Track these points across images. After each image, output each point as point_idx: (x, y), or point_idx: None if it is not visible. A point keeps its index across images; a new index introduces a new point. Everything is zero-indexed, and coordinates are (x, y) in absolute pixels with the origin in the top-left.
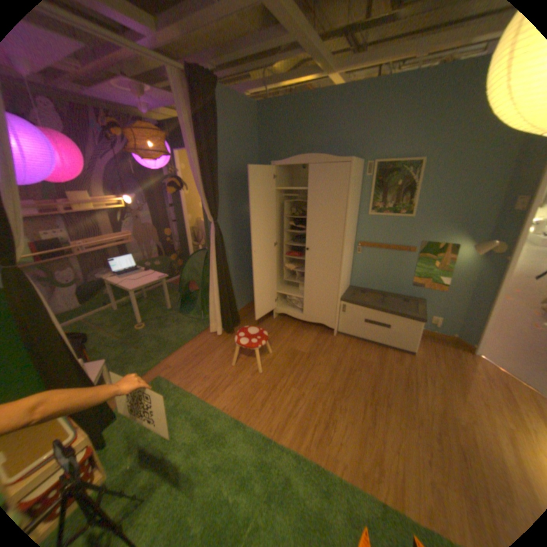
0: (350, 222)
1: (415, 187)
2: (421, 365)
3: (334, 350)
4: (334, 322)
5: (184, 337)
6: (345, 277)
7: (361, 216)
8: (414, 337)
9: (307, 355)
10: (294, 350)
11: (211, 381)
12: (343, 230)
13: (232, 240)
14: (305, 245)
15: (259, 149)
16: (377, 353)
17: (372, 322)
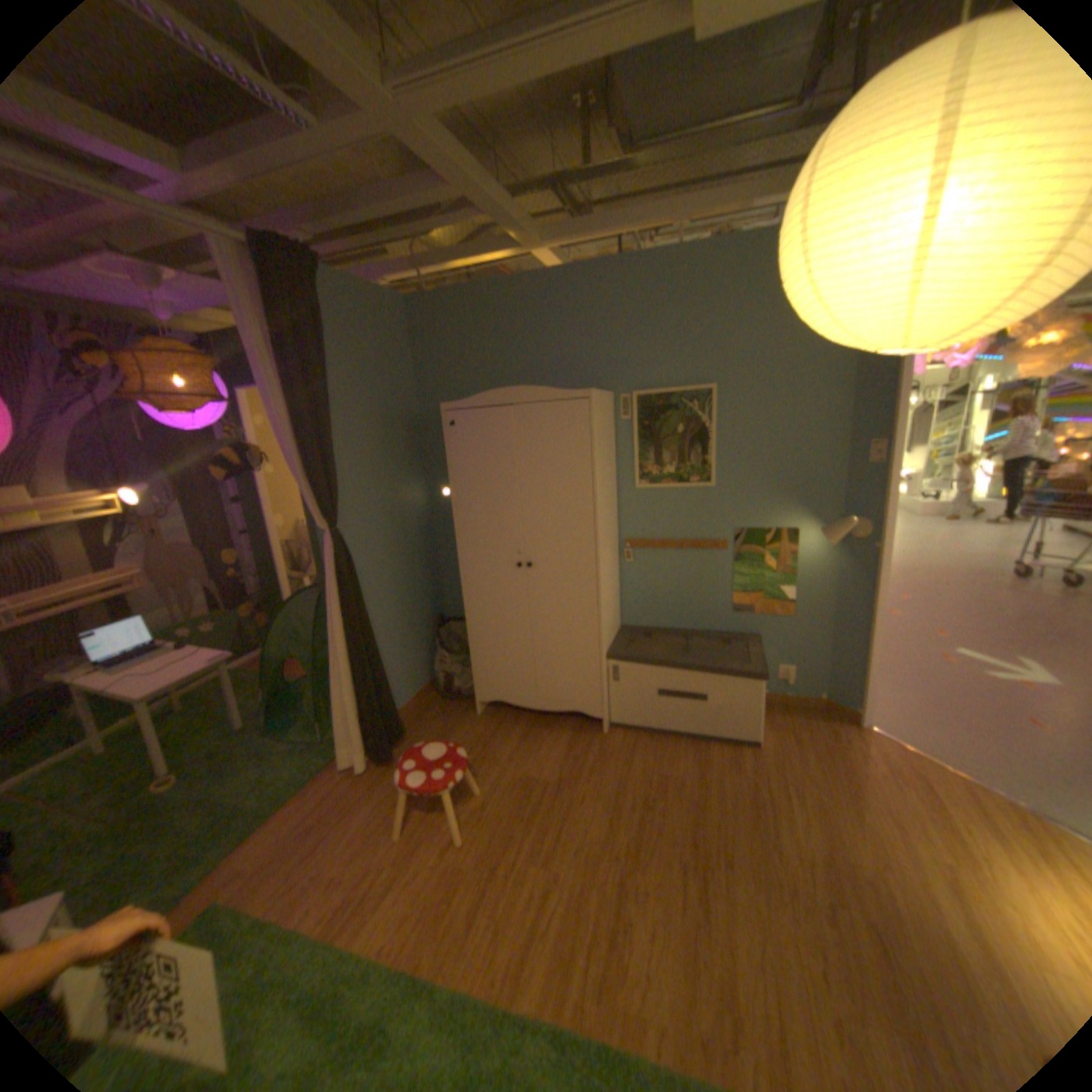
0: (603, 505)
1: (707, 435)
2: (774, 765)
3: (608, 764)
4: (601, 705)
5: (275, 794)
6: (608, 612)
7: (623, 493)
8: (752, 712)
9: (554, 786)
10: (528, 779)
11: (344, 890)
12: (593, 523)
13: (373, 562)
14: (524, 558)
15: (415, 381)
16: (691, 756)
17: (671, 694)
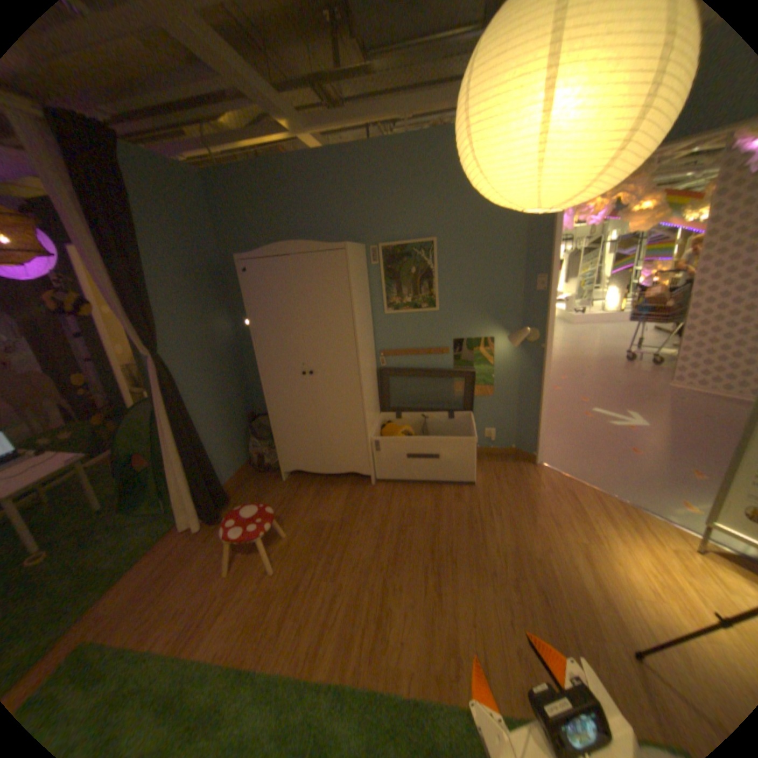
0: (361, 327)
1: (431, 274)
2: (482, 494)
3: (375, 505)
4: (368, 466)
5: (130, 555)
6: (370, 402)
7: (376, 317)
8: (467, 461)
9: (338, 524)
10: (320, 522)
11: (187, 617)
12: (354, 340)
13: (192, 377)
14: (307, 368)
15: (215, 237)
16: (429, 493)
17: (415, 454)
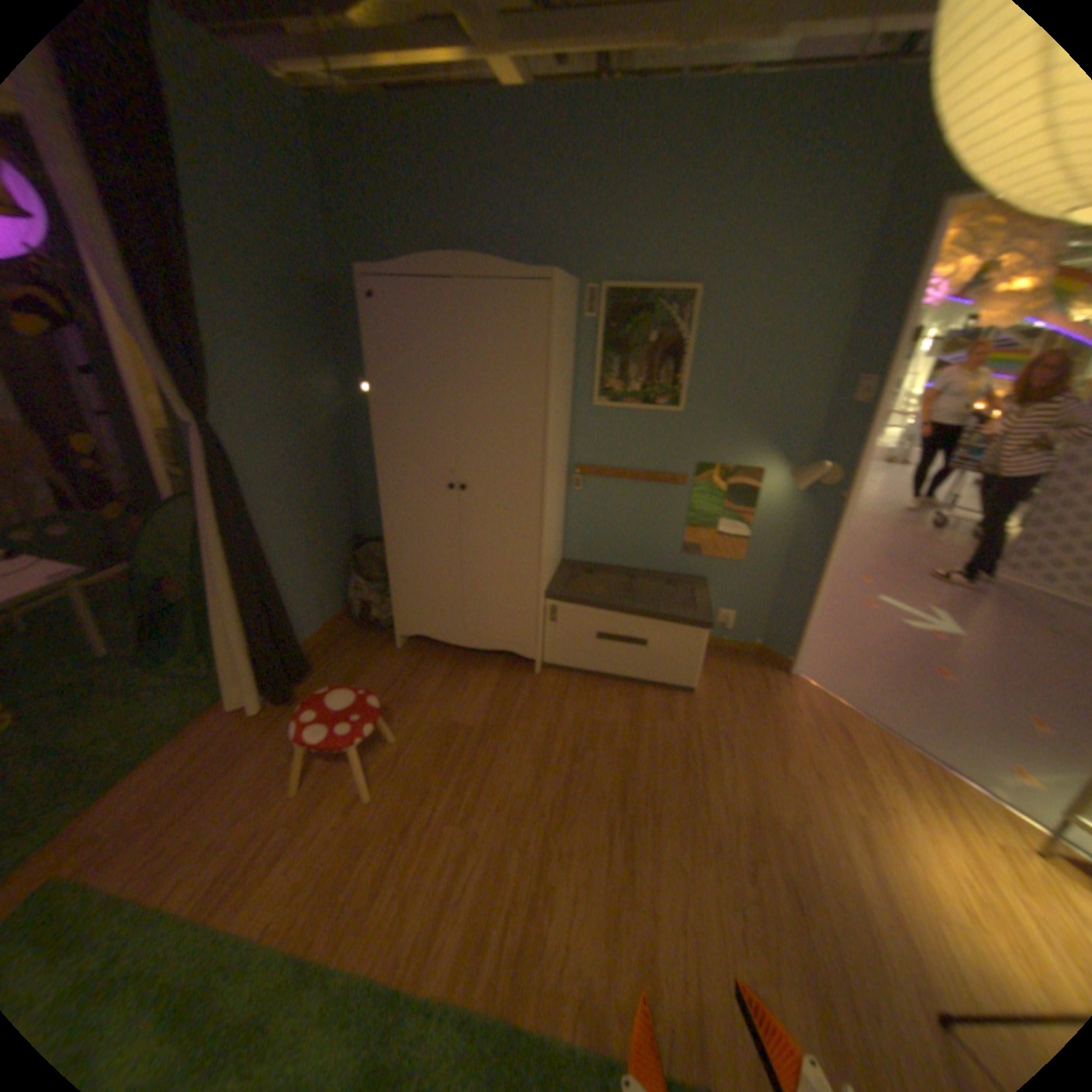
0: (555, 423)
1: (682, 349)
2: (706, 712)
3: (537, 708)
4: (534, 646)
5: (144, 739)
6: (550, 546)
7: (578, 409)
8: (690, 659)
9: (478, 731)
10: (449, 724)
11: (225, 857)
12: (542, 444)
13: (265, 469)
14: (456, 479)
15: (322, 231)
16: (623, 700)
17: (610, 637)
